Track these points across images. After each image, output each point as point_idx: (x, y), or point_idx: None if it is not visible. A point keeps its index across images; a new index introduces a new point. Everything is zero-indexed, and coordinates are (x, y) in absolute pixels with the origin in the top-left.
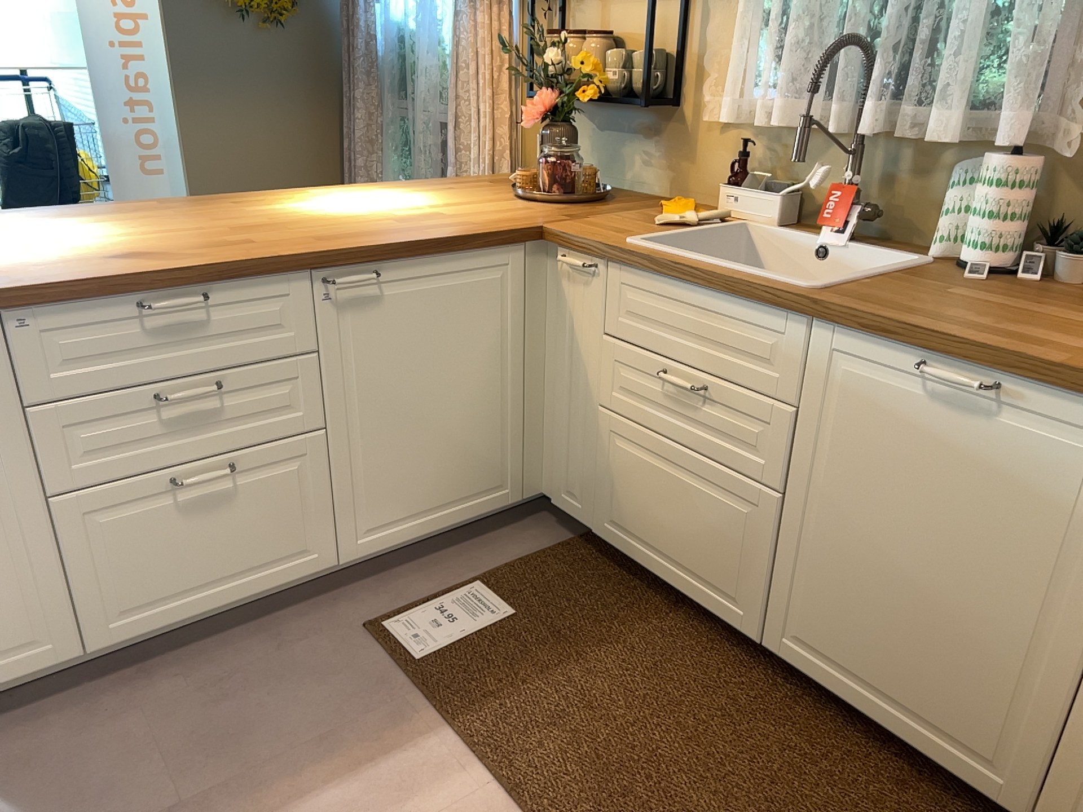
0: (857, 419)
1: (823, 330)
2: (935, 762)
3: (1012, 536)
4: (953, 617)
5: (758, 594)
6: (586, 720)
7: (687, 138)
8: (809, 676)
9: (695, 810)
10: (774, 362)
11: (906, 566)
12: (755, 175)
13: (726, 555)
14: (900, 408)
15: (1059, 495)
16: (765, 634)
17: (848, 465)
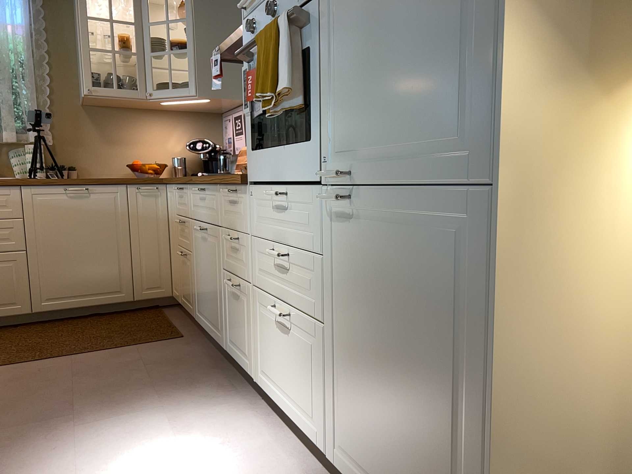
0: (48, 212)
1: (27, 189)
2: (106, 304)
3: (104, 225)
4: (96, 256)
5: (26, 294)
6: (1, 352)
7: None
8: (56, 310)
9: (64, 341)
10: (8, 206)
11: (78, 250)
12: None
13: (6, 288)
14: (61, 204)
15: (110, 210)
16: (32, 308)
17: (49, 228)
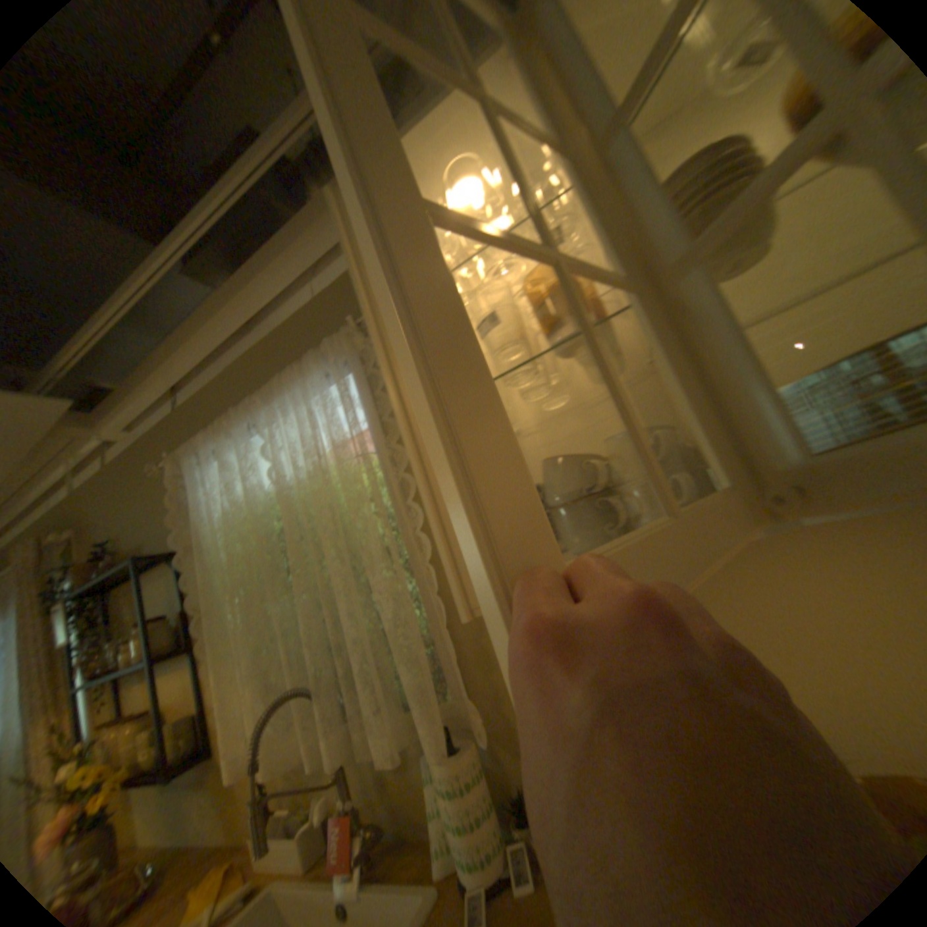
0: None
1: None
2: None
3: None
4: None
5: None
6: None
7: (226, 784)
8: None
9: None
10: None
11: None
12: (277, 816)
13: None
14: None
15: None
16: None
17: None
